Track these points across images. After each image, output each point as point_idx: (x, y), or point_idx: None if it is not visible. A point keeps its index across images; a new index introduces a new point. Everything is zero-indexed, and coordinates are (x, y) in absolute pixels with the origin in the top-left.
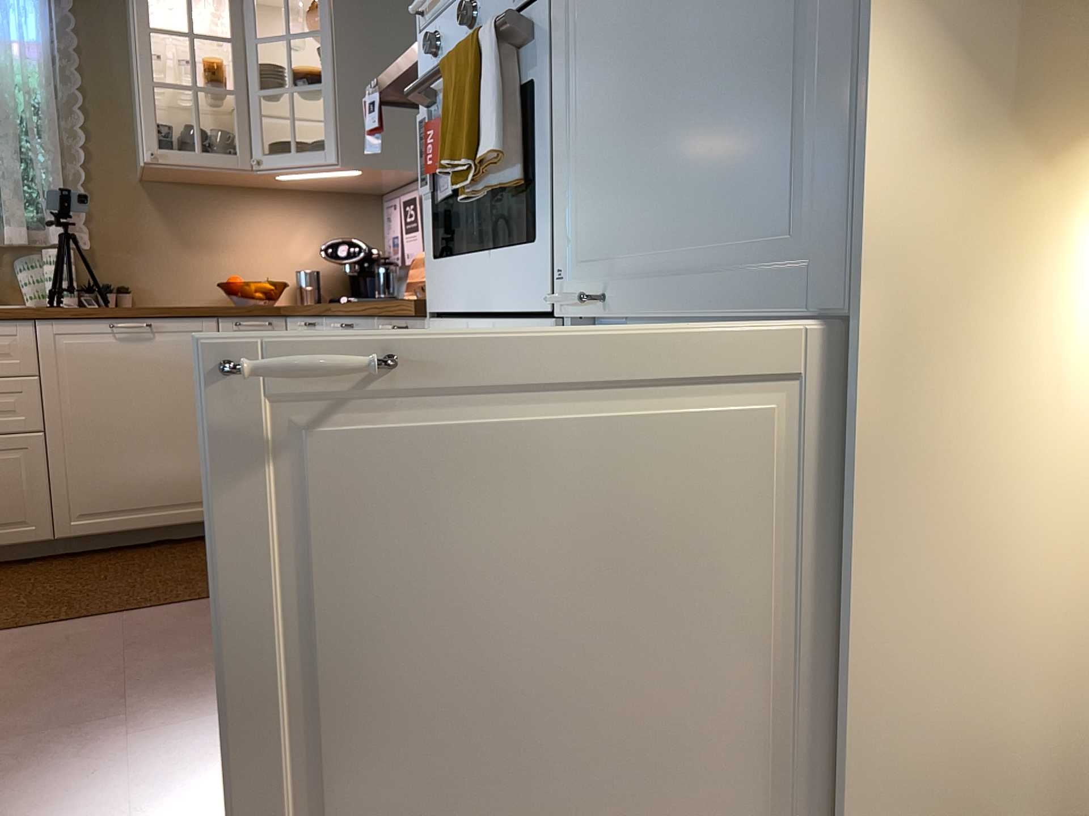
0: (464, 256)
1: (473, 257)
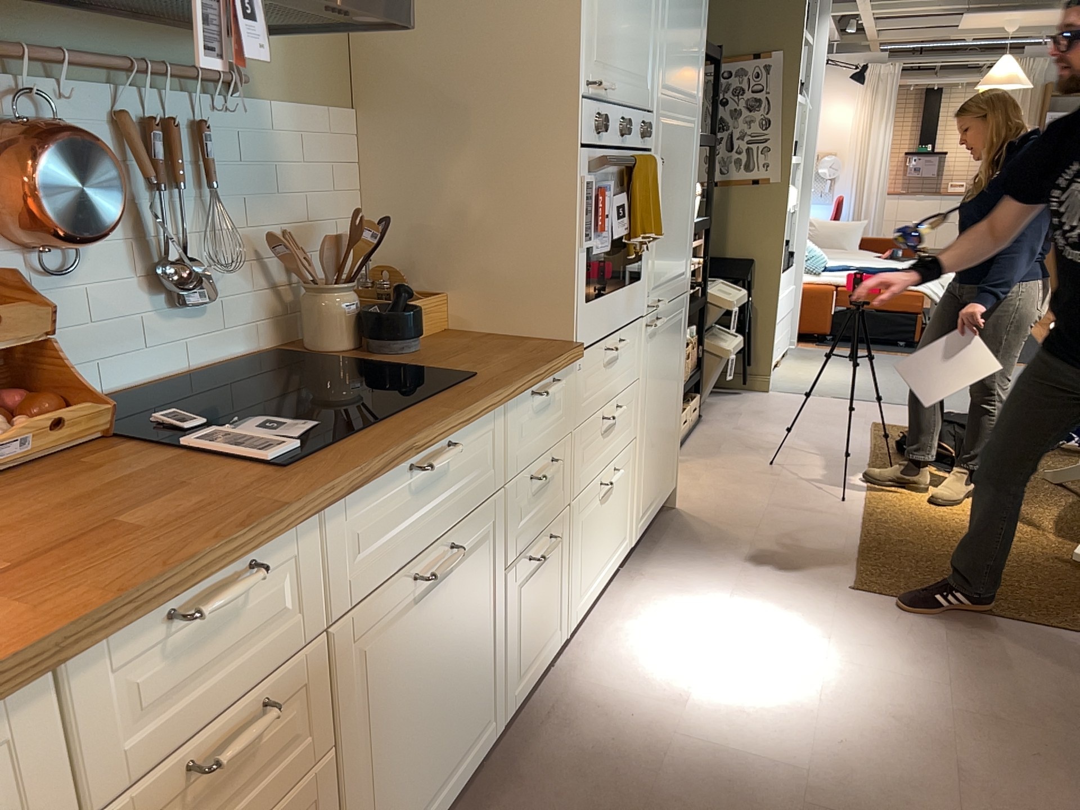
0: (602, 296)
1: (611, 295)
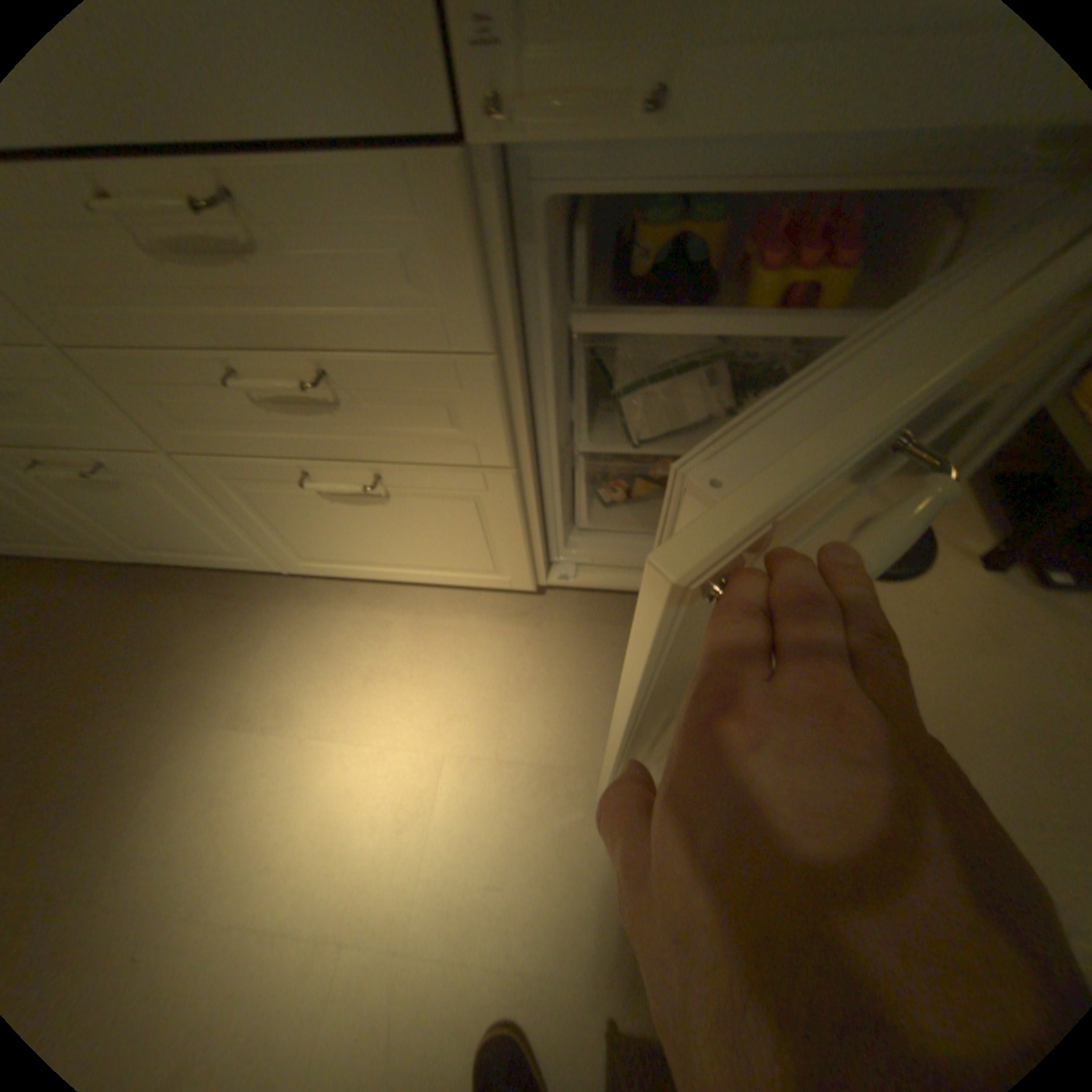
0: None
1: None
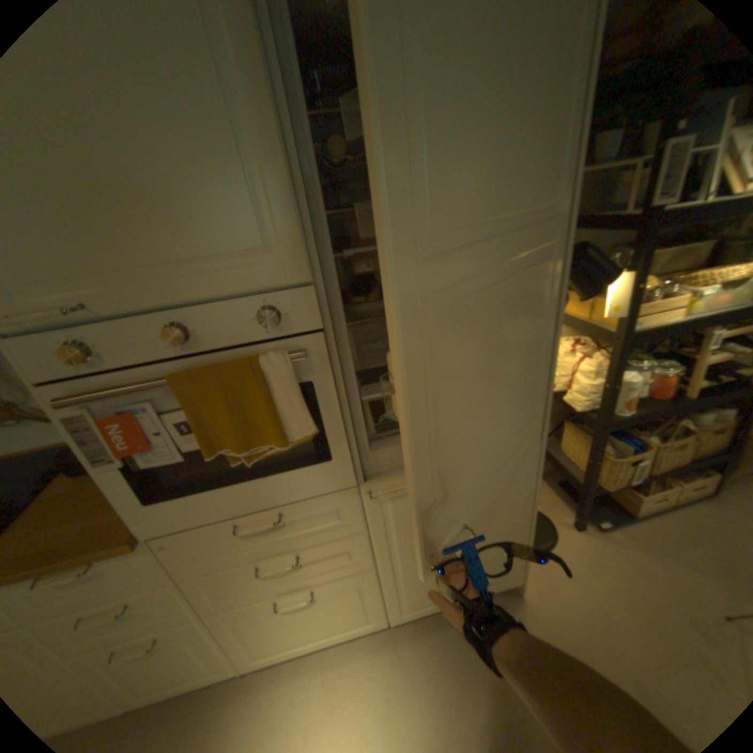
0: (201, 492)
1: (226, 489)
